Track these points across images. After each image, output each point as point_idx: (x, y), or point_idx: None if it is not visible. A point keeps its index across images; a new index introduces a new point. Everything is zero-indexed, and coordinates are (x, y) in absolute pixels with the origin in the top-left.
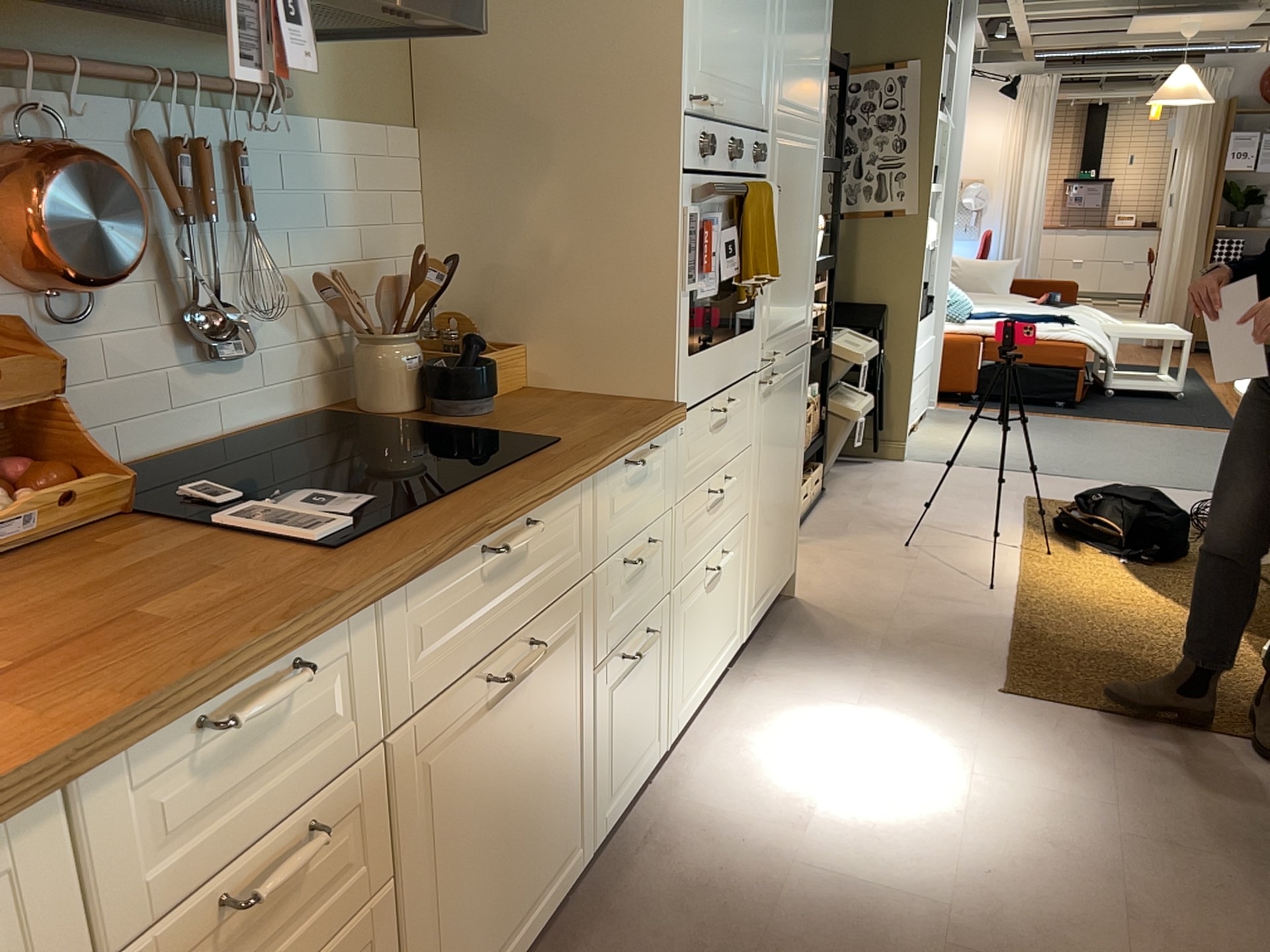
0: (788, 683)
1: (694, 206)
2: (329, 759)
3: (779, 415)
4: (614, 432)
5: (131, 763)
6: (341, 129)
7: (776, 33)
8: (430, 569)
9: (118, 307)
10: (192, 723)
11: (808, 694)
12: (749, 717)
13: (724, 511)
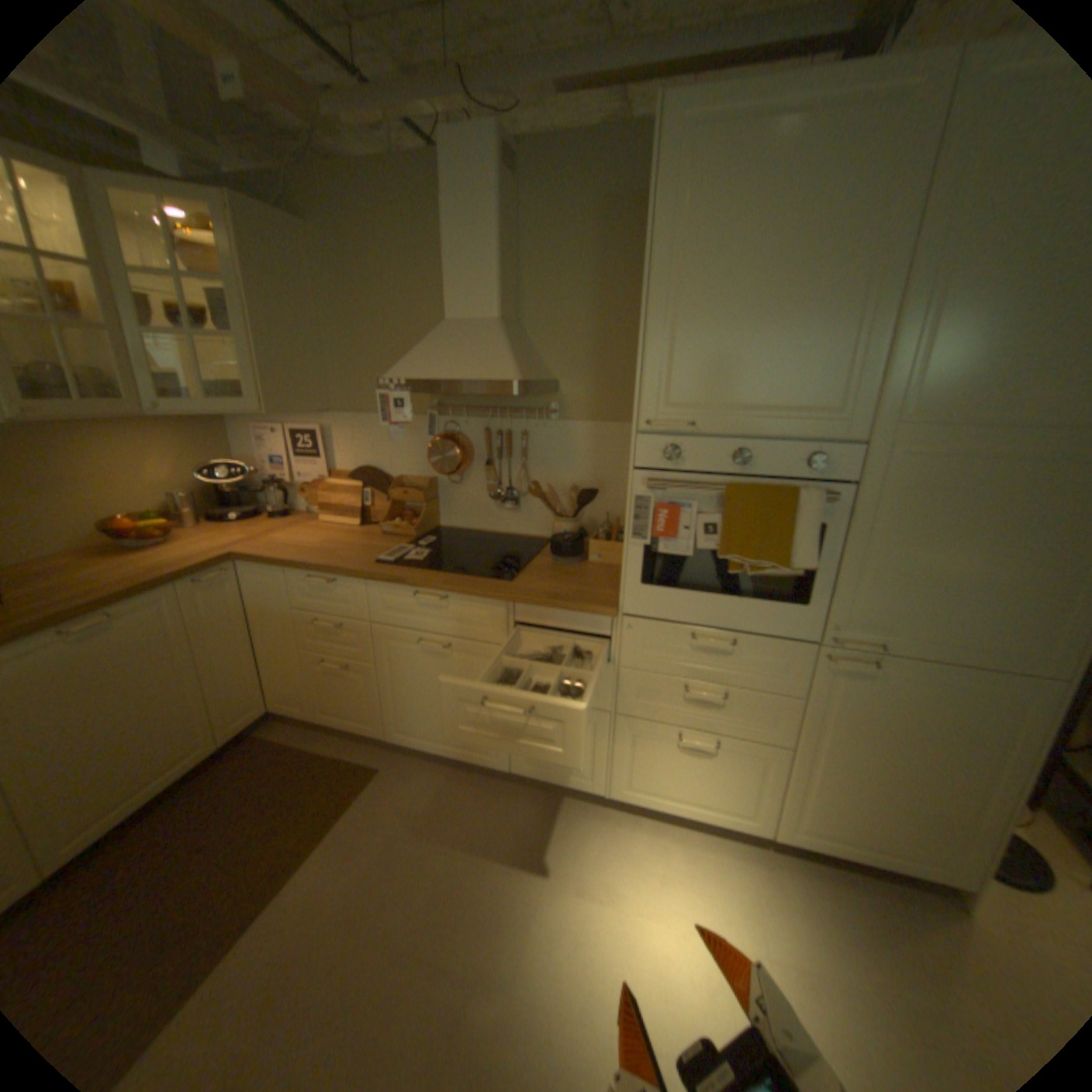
0: (775, 899)
1: (647, 491)
2: (349, 612)
3: (899, 709)
4: (533, 592)
5: (296, 574)
6: (586, 425)
7: (891, 346)
8: (381, 582)
9: (473, 482)
10: (307, 575)
11: (764, 916)
12: (705, 866)
13: (721, 716)
